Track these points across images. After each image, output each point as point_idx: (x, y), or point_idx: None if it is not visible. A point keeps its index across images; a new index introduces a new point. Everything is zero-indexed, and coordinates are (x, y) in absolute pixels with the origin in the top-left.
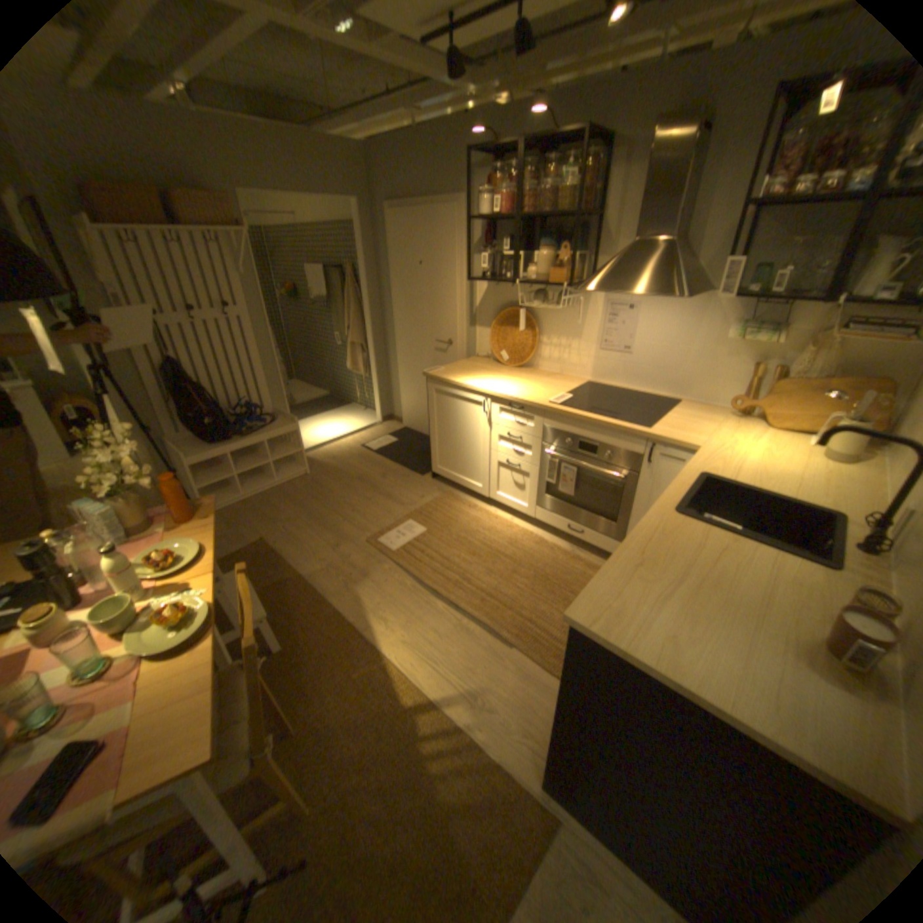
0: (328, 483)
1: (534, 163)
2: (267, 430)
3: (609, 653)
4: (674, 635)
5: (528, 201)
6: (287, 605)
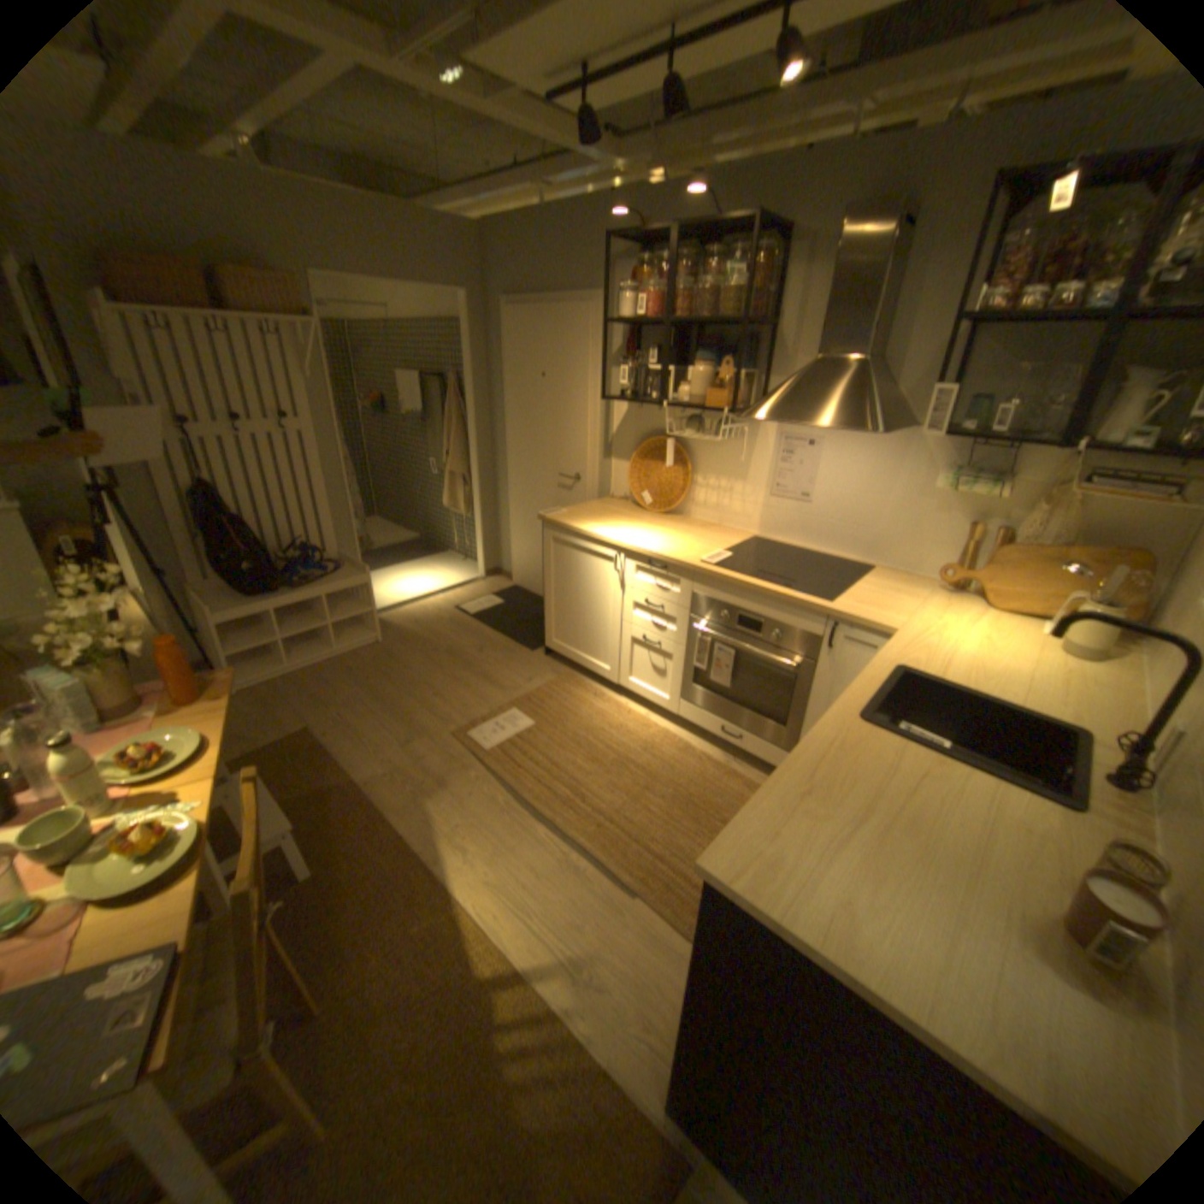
0: (406, 656)
1: (693, 257)
2: (329, 581)
3: (757, 924)
4: (850, 901)
5: (684, 304)
6: (331, 823)
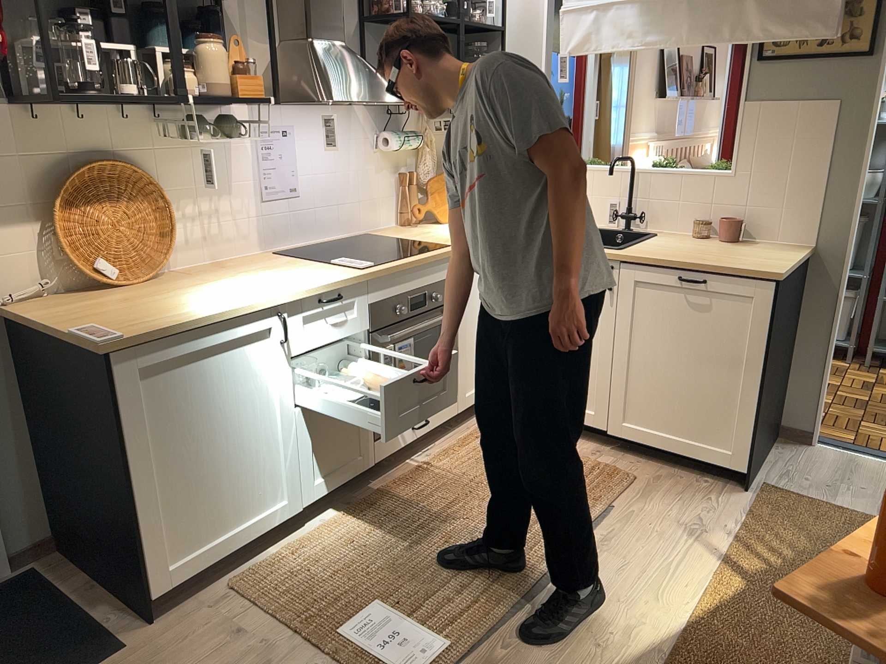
0: None
1: None
2: None
3: (788, 275)
4: (761, 258)
5: None
6: None
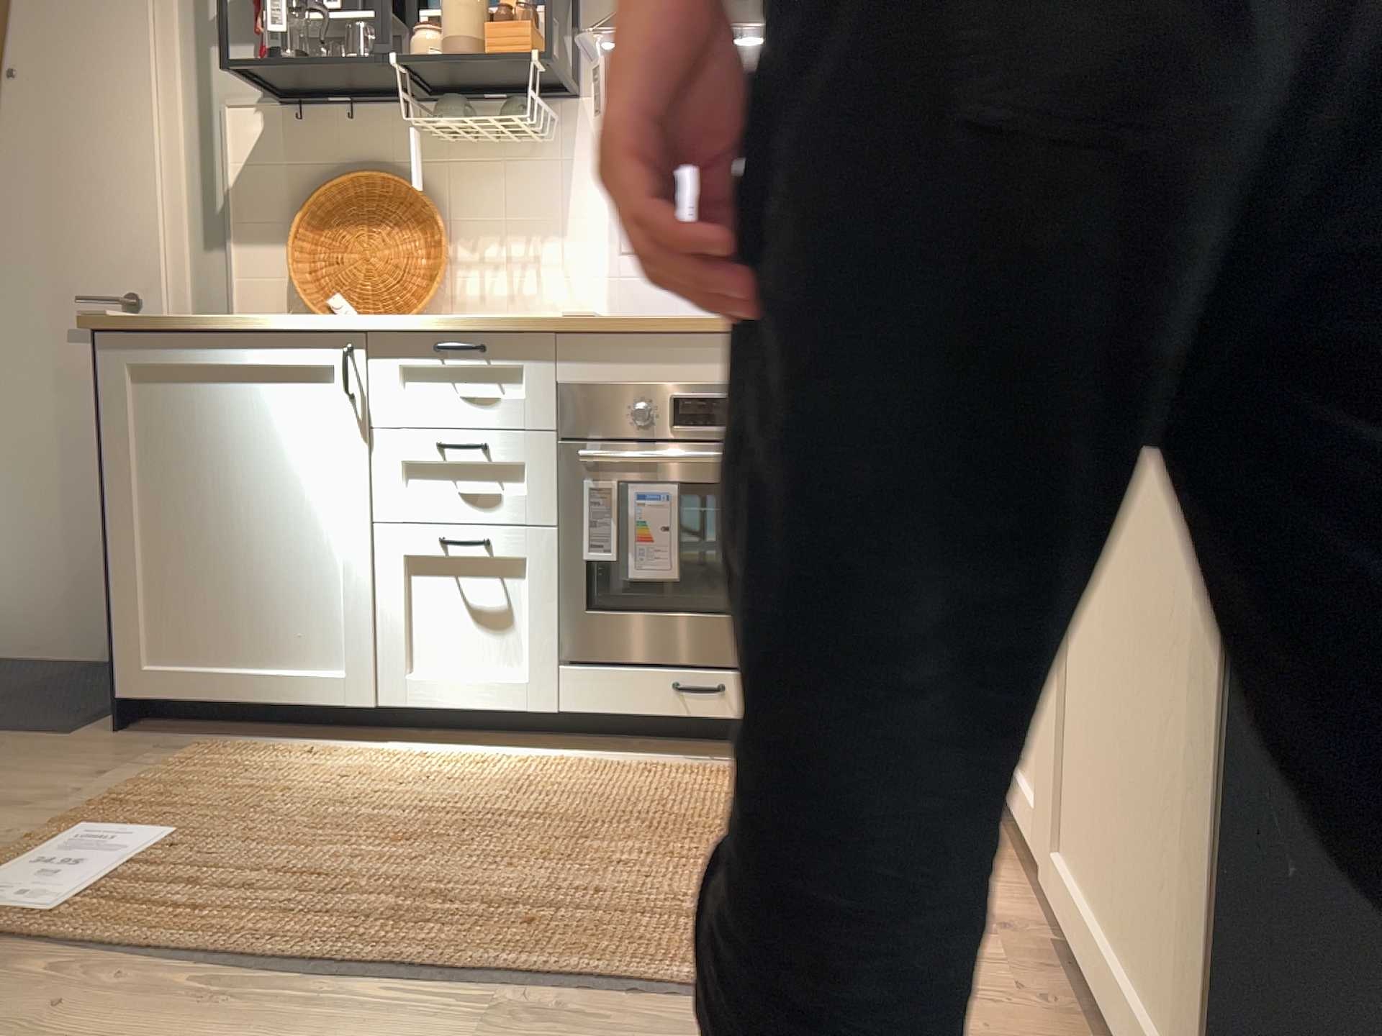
0: None
1: None
2: None
3: None
4: None
5: None
6: None
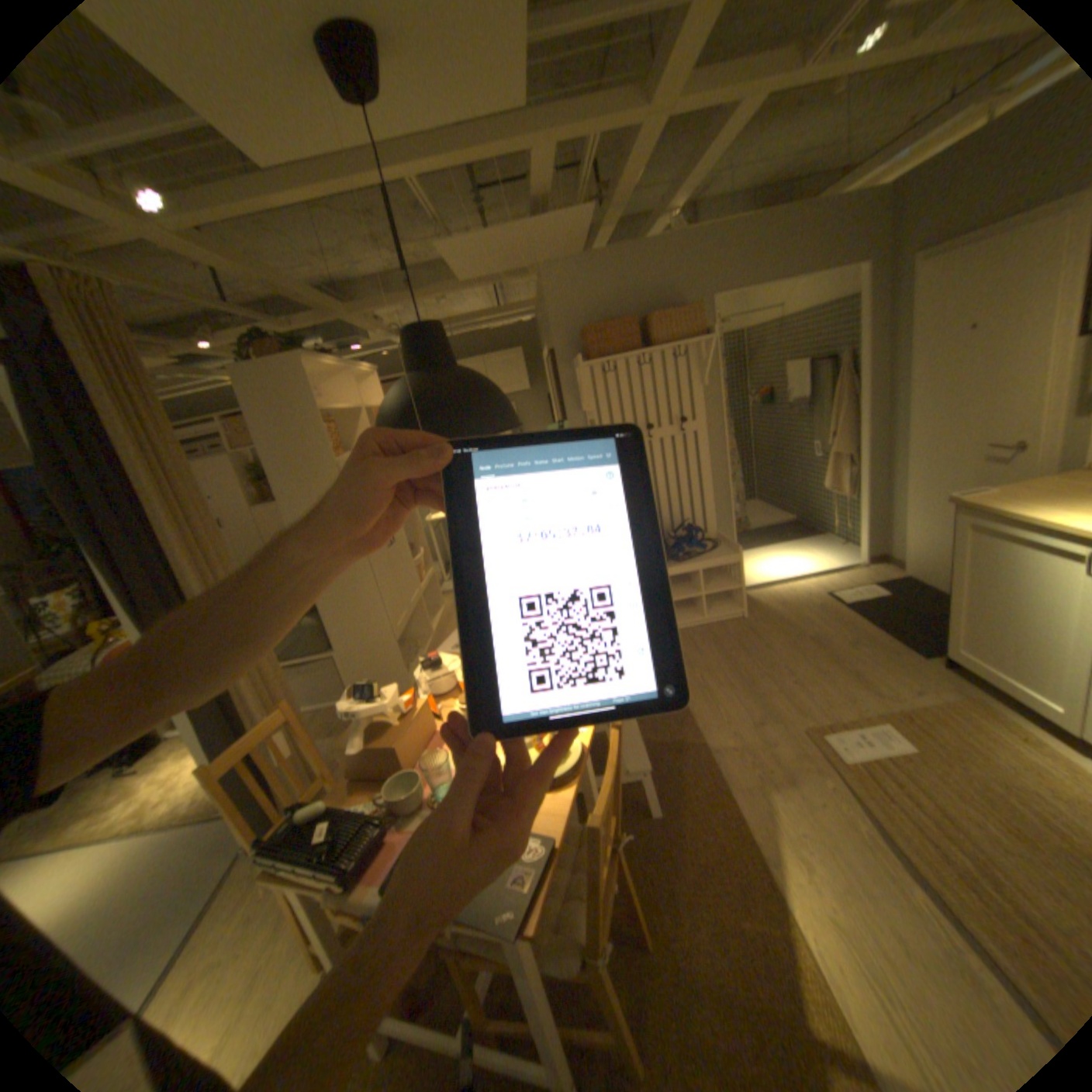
0: (770, 635)
1: None
2: (706, 557)
3: None
4: None
5: None
6: (684, 776)
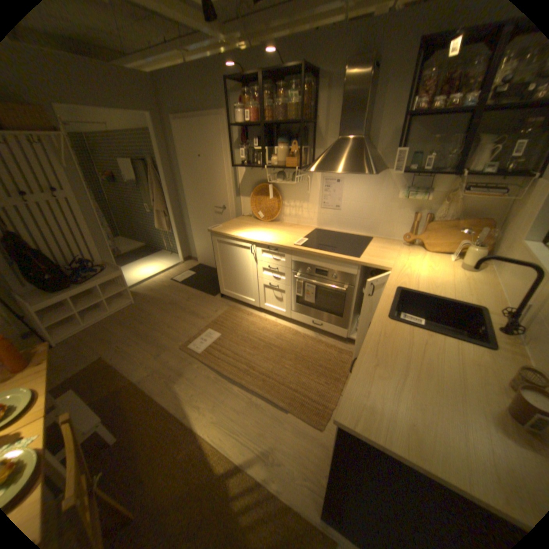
0: (148, 308)
1: (269, 88)
2: (98, 277)
3: (370, 445)
4: (413, 422)
5: (268, 113)
6: (122, 407)
